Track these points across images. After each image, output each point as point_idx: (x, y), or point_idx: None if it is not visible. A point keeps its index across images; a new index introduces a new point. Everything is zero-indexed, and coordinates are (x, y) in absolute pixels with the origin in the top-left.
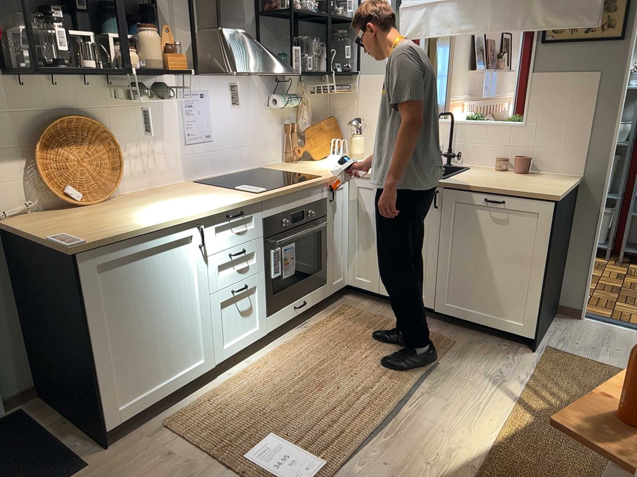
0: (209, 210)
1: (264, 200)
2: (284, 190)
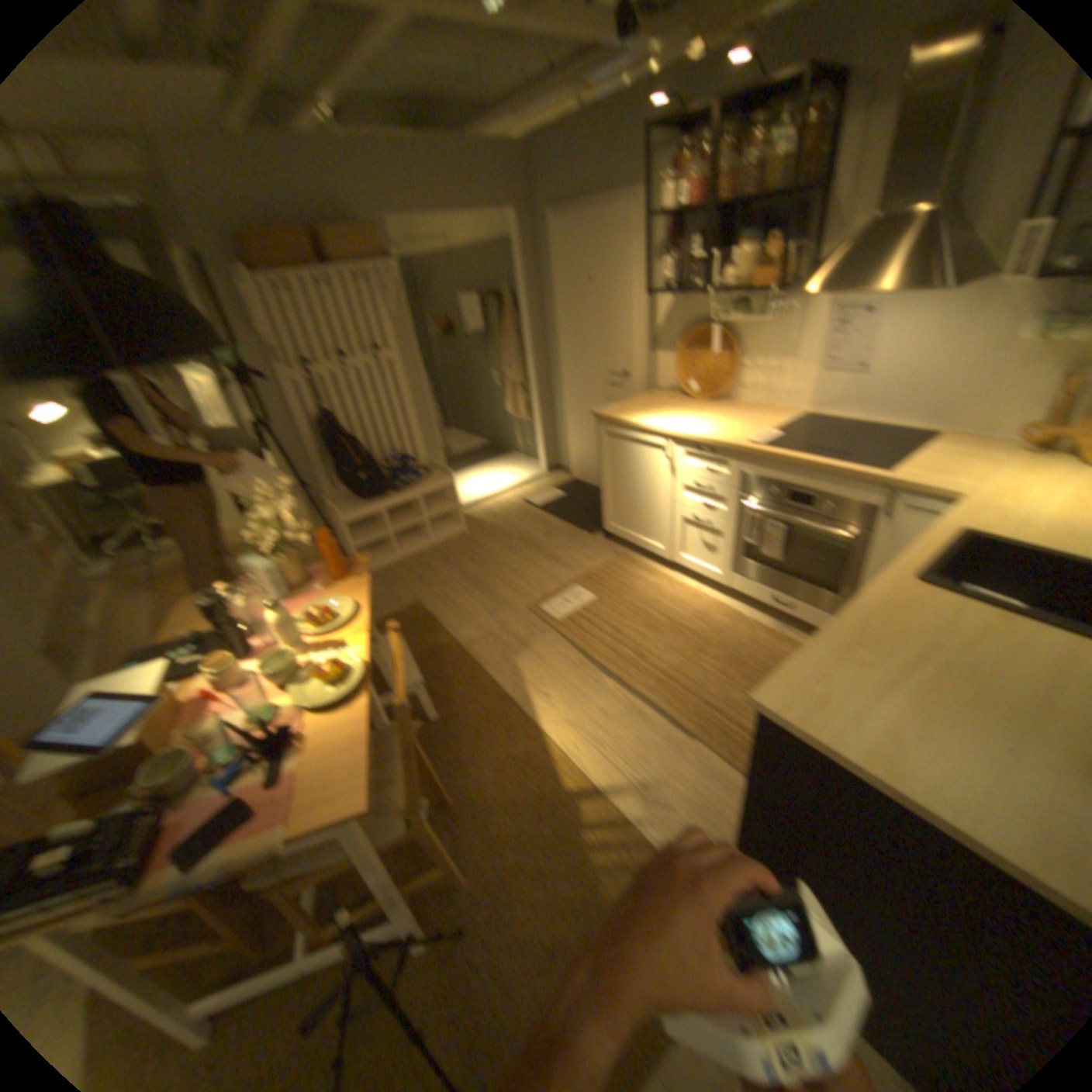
0: (678, 434)
1: (744, 453)
2: (776, 455)
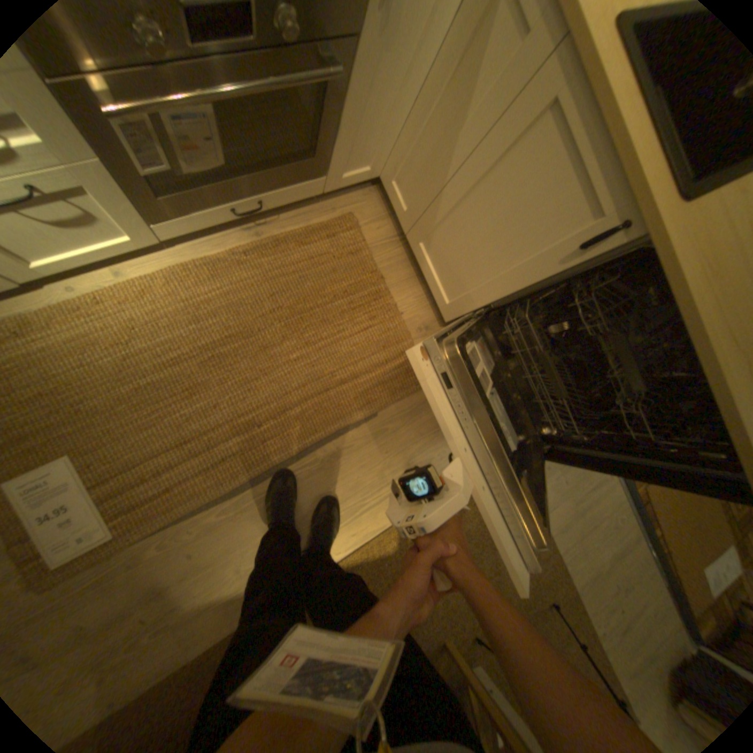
0: None
1: None
2: None
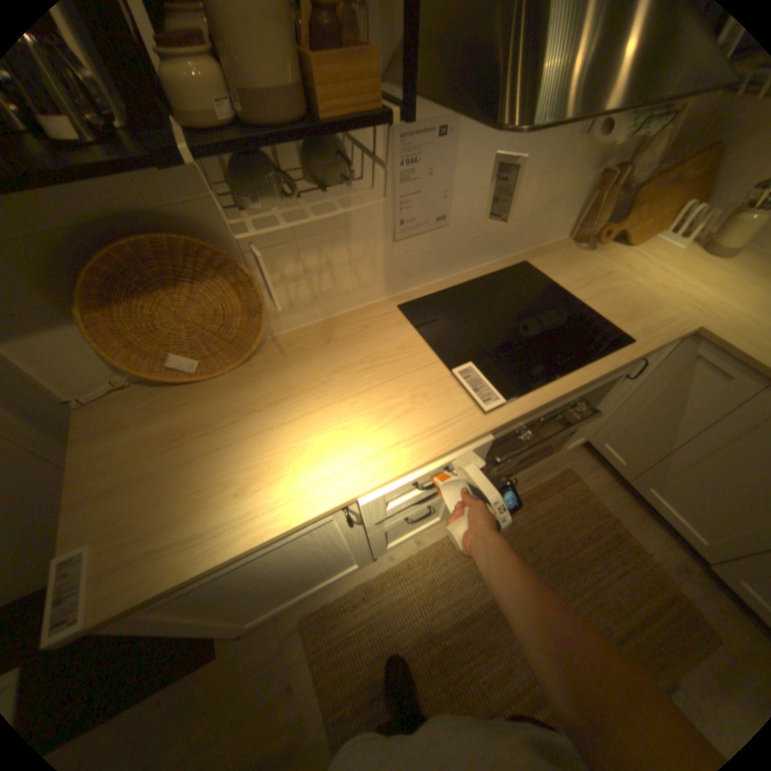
0: (369, 488)
1: (494, 428)
2: (543, 403)
